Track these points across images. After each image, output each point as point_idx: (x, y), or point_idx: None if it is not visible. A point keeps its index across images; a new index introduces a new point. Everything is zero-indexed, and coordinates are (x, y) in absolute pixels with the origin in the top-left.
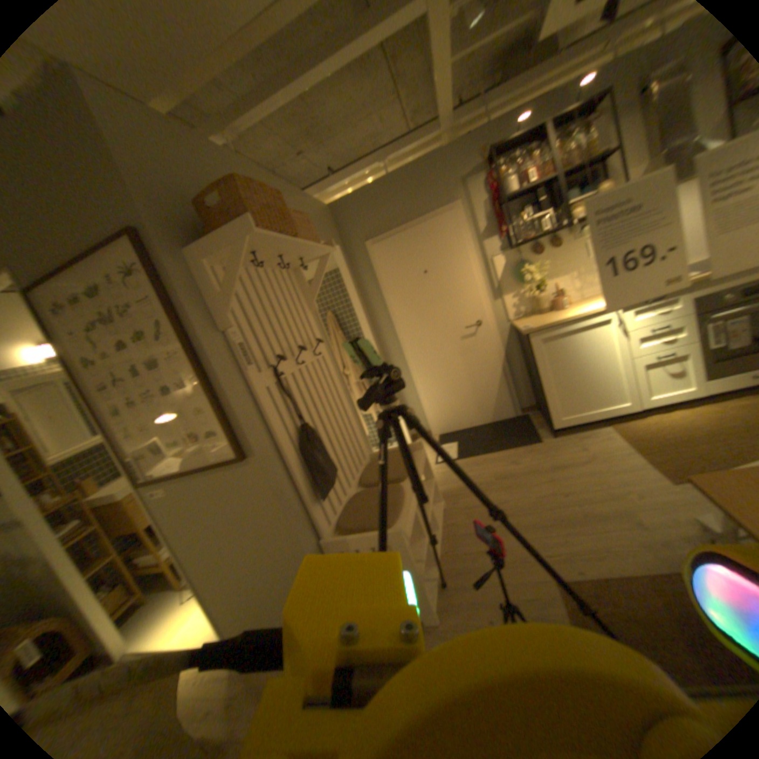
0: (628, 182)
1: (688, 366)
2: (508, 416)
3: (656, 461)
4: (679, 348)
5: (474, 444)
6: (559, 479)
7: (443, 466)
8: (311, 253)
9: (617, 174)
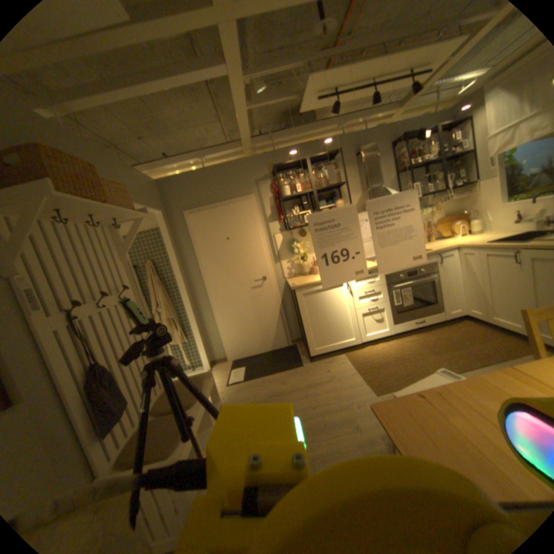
0: (351, 201)
1: (384, 315)
2: (282, 345)
3: (367, 378)
4: (379, 303)
5: (256, 368)
6: (310, 394)
7: (231, 387)
8: (125, 215)
9: (346, 196)
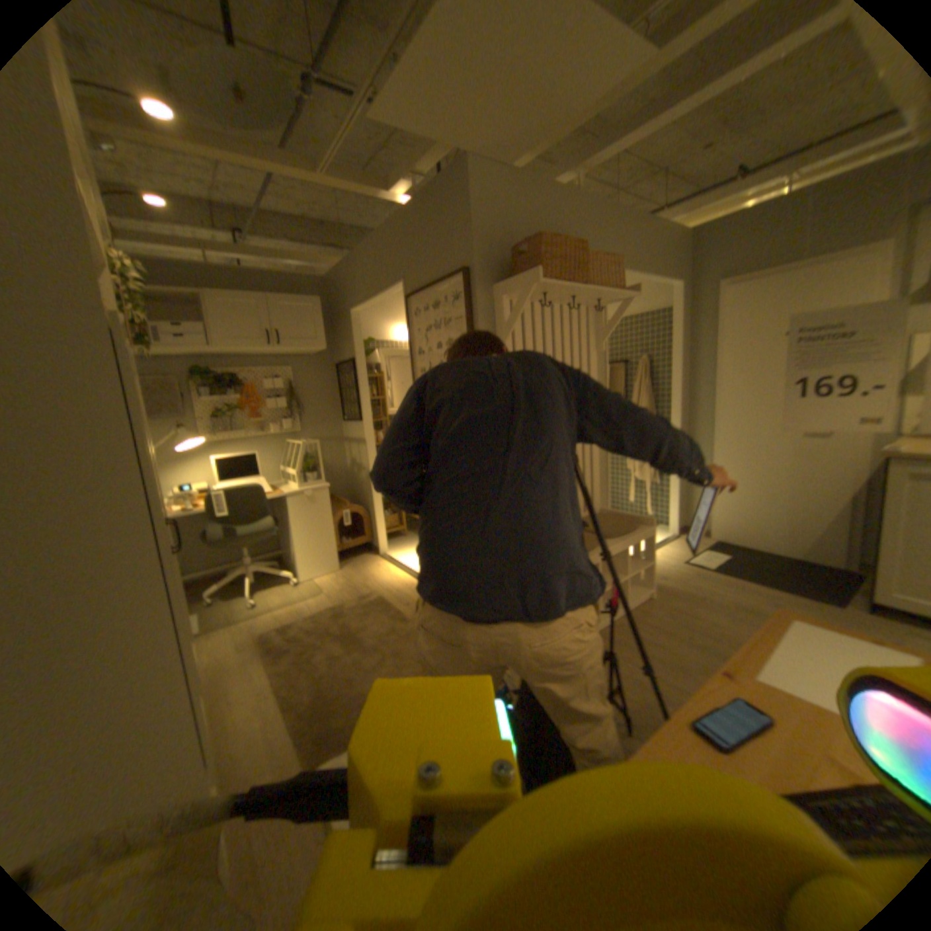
0: None
1: None
2: (828, 567)
3: None
4: None
5: (745, 569)
6: None
7: (686, 570)
8: (610, 297)
9: None
